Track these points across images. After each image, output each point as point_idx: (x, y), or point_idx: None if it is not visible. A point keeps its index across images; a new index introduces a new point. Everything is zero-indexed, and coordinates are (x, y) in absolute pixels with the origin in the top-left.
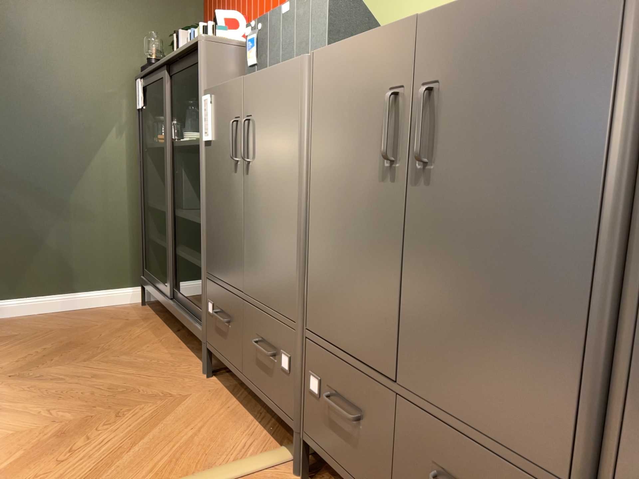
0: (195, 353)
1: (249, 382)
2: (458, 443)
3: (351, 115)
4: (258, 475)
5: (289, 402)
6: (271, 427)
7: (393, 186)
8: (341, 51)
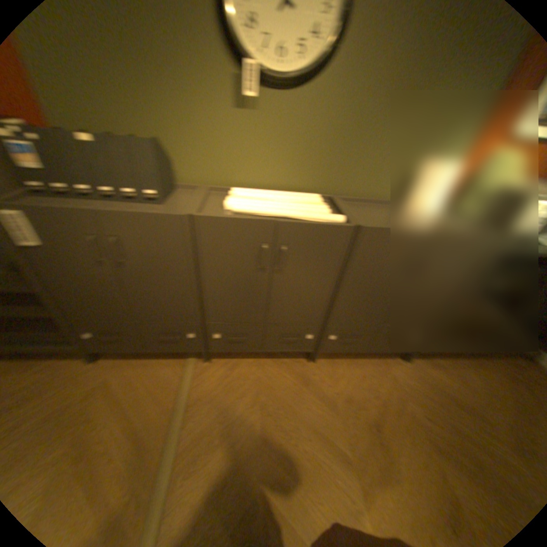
0: (58, 358)
1: (158, 350)
2: (290, 328)
3: (237, 249)
4: (196, 374)
5: (199, 346)
6: (171, 356)
7: (265, 274)
8: (226, 221)
